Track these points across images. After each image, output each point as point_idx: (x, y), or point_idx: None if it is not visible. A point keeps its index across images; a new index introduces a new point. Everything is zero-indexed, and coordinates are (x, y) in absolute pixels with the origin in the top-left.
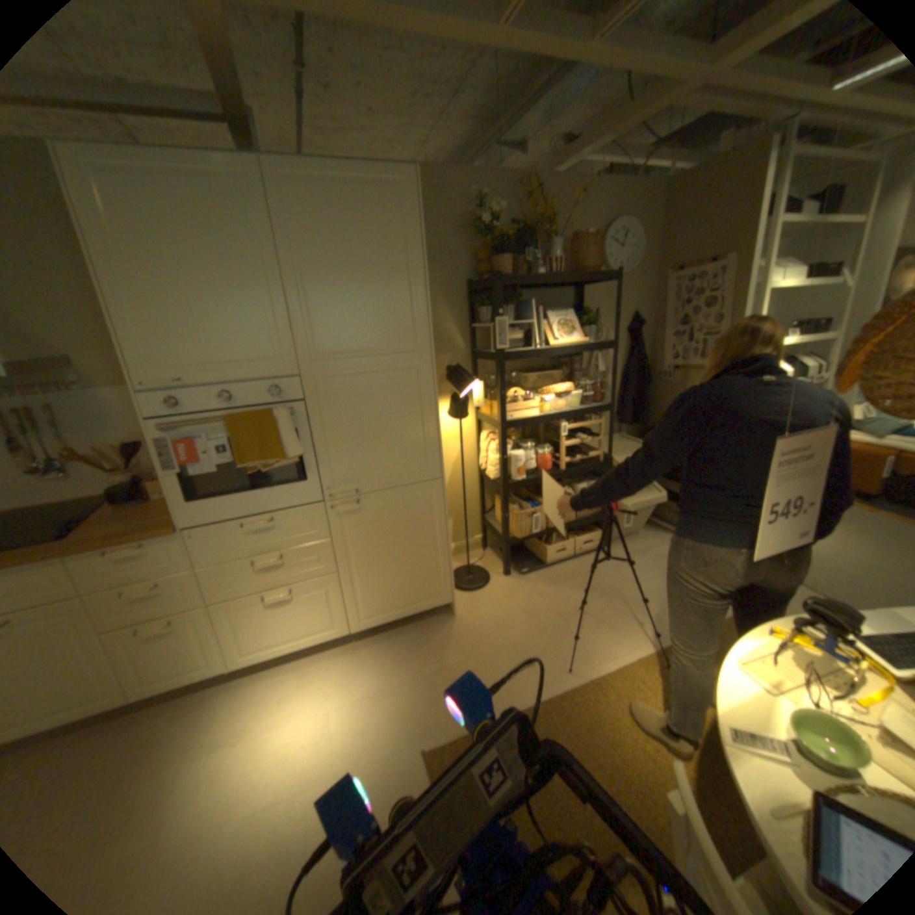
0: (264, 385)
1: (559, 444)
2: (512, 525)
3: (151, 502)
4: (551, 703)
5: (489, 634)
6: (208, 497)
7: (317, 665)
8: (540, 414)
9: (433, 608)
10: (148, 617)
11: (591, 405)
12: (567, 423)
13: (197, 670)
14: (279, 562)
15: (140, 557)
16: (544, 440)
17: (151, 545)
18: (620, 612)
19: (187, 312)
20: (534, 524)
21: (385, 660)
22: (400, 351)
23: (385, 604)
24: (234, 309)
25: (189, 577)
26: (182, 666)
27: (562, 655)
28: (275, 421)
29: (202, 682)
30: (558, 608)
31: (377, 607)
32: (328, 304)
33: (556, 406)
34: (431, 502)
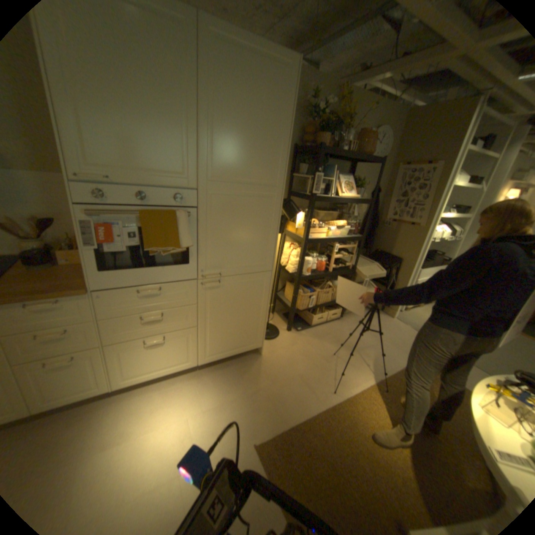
0: (172, 191)
1: (330, 256)
2: (298, 301)
3: (60, 265)
4: (327, 412)
5: (284, 367)
6: (115, 267)
7: (175, 384)
8: (326, 237)
9: (250, 350)
10: (58, 352)
11: (352, 235)
12: (337, 244)
13: (90, 388)
14: (162, 317)
15: (57, 307)
16: (322, 252)
17: (67, 299)
18: (356, 357)
19: (123, 122)
20: (310, 302)
21: (221, 382)
22: (265, 184)
23: (223, 347)
24: (160, 129)
25: (93, 324)
26: (79, 386)
27: (328, 382)
28: (178, 219)
29: (92, 396)
30: (321, 353)
31: (218, 348)
32: (227, 141)
33: (335, 233)
34: (263, 285)
